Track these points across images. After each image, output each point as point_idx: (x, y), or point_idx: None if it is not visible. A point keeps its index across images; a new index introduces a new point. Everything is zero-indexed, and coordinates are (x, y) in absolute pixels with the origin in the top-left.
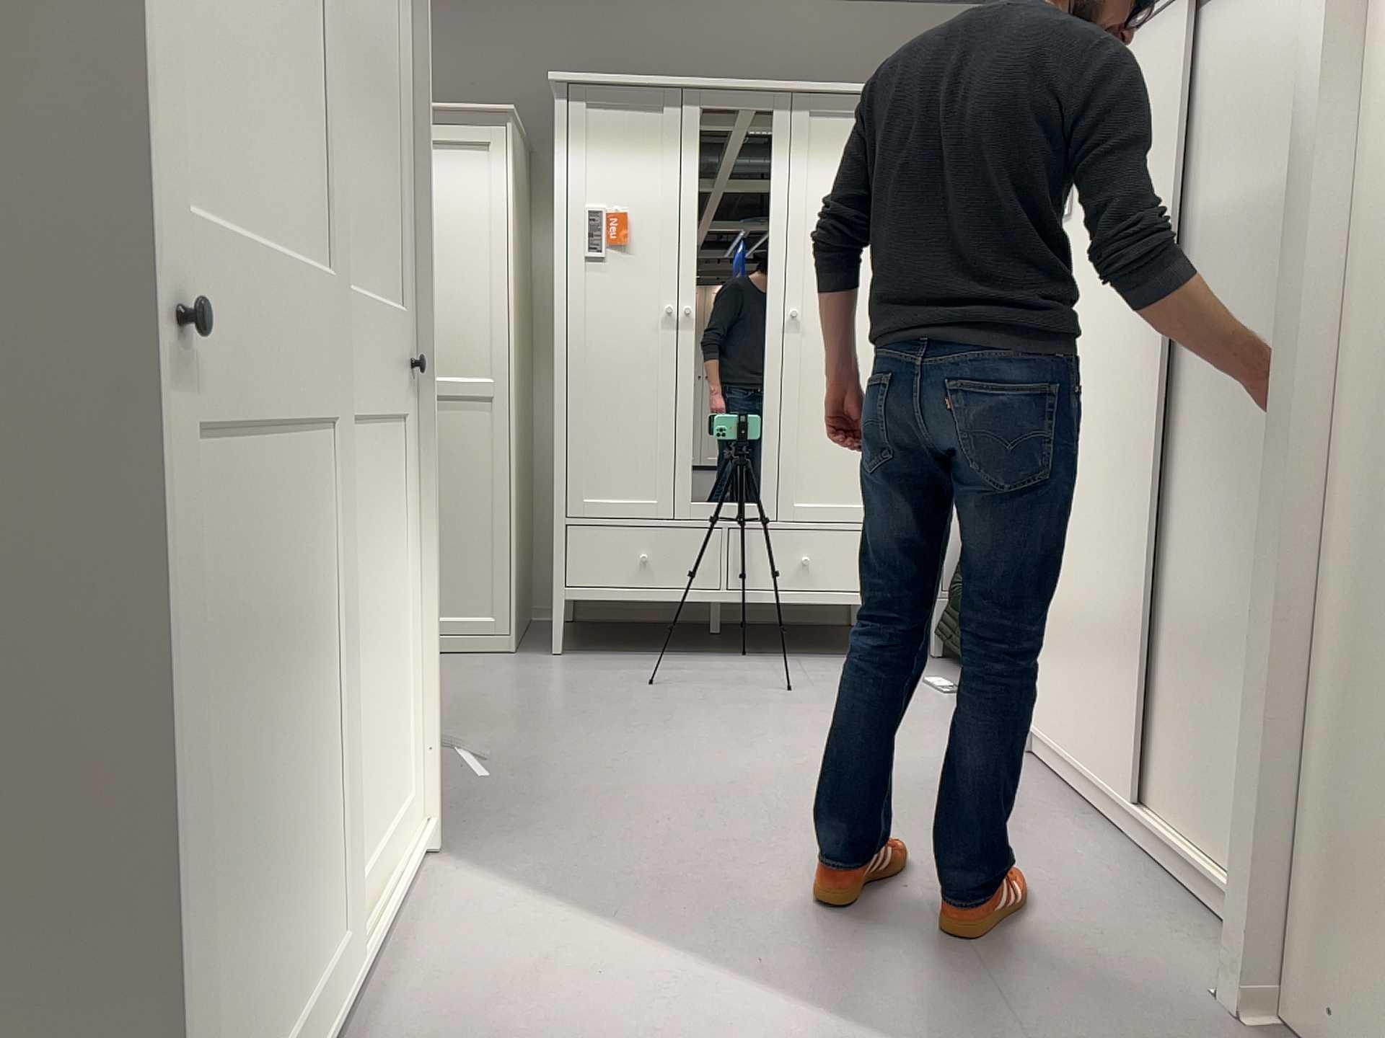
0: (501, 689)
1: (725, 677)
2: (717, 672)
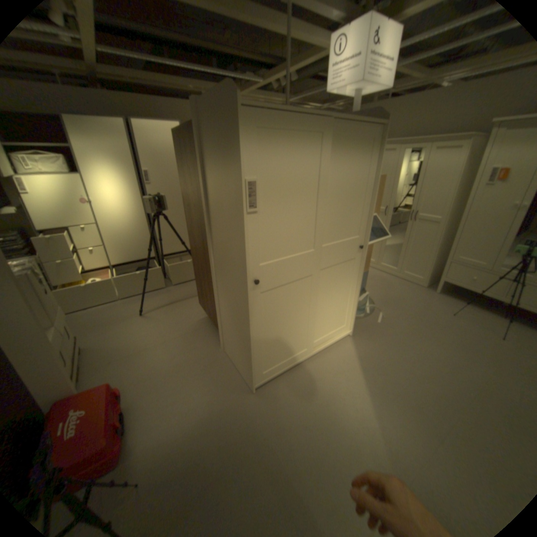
0: (411, 298)
1: (486, 323)
2: (485, 320)
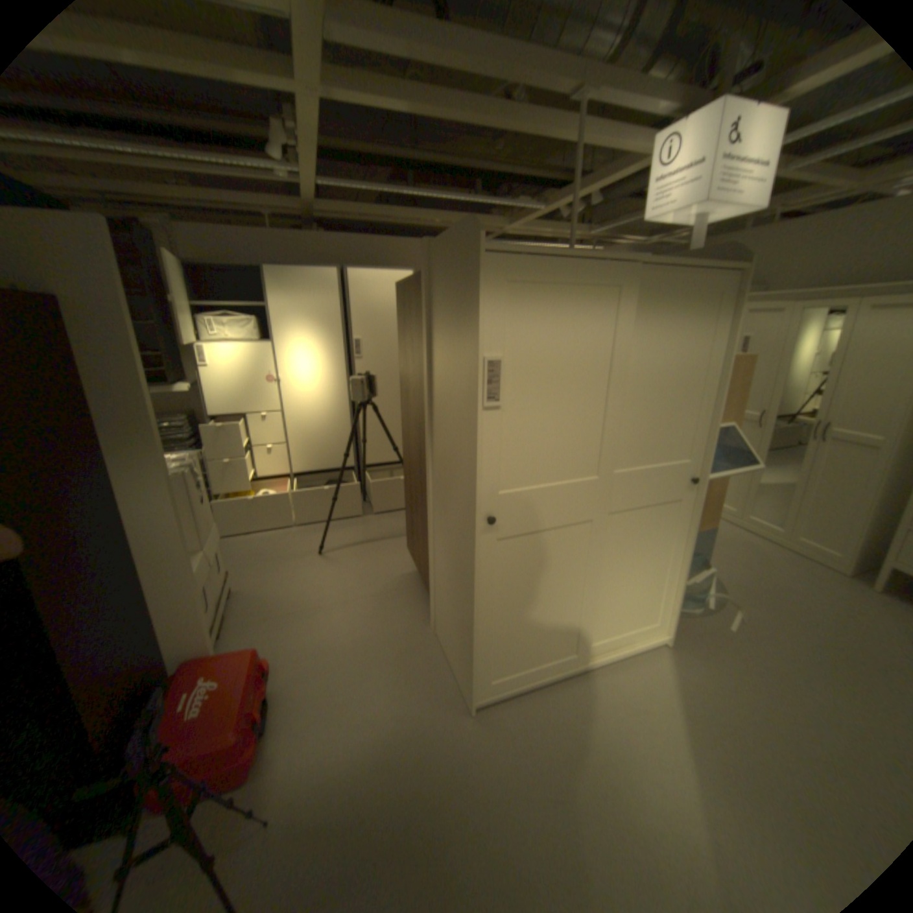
0: (812, 593)
1: None
2: None
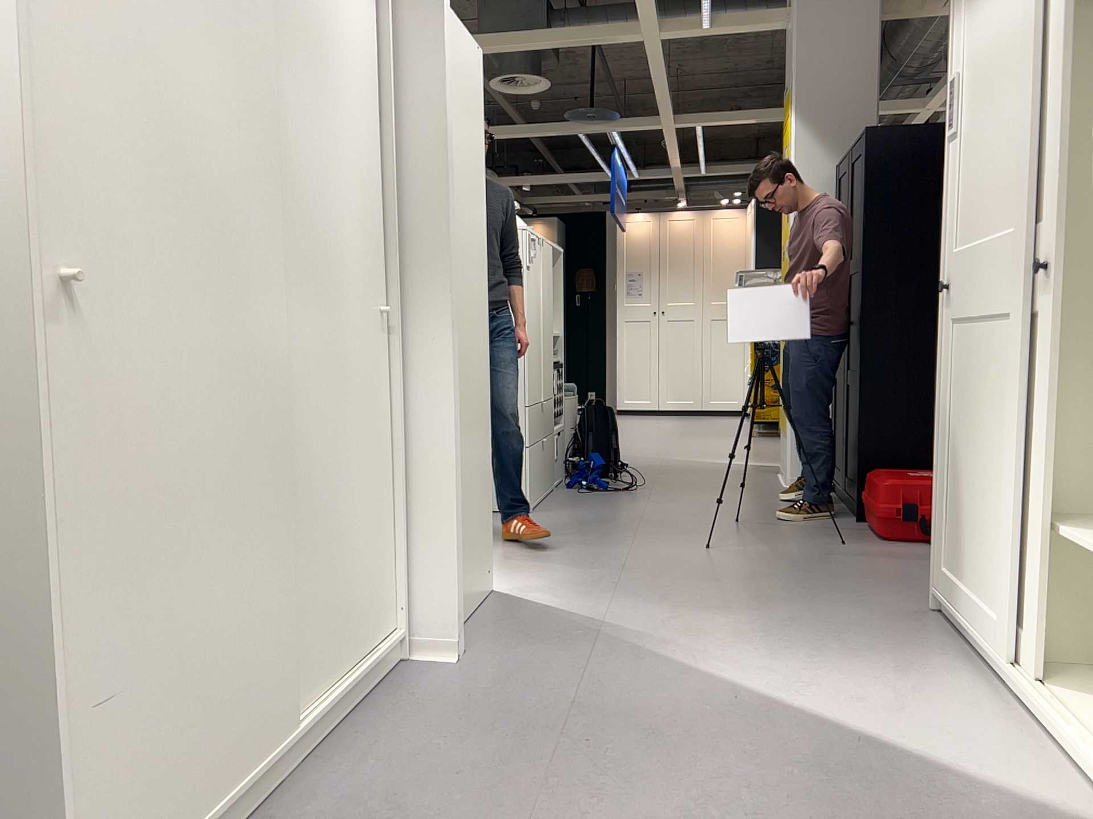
0: None
1: None
2: None
